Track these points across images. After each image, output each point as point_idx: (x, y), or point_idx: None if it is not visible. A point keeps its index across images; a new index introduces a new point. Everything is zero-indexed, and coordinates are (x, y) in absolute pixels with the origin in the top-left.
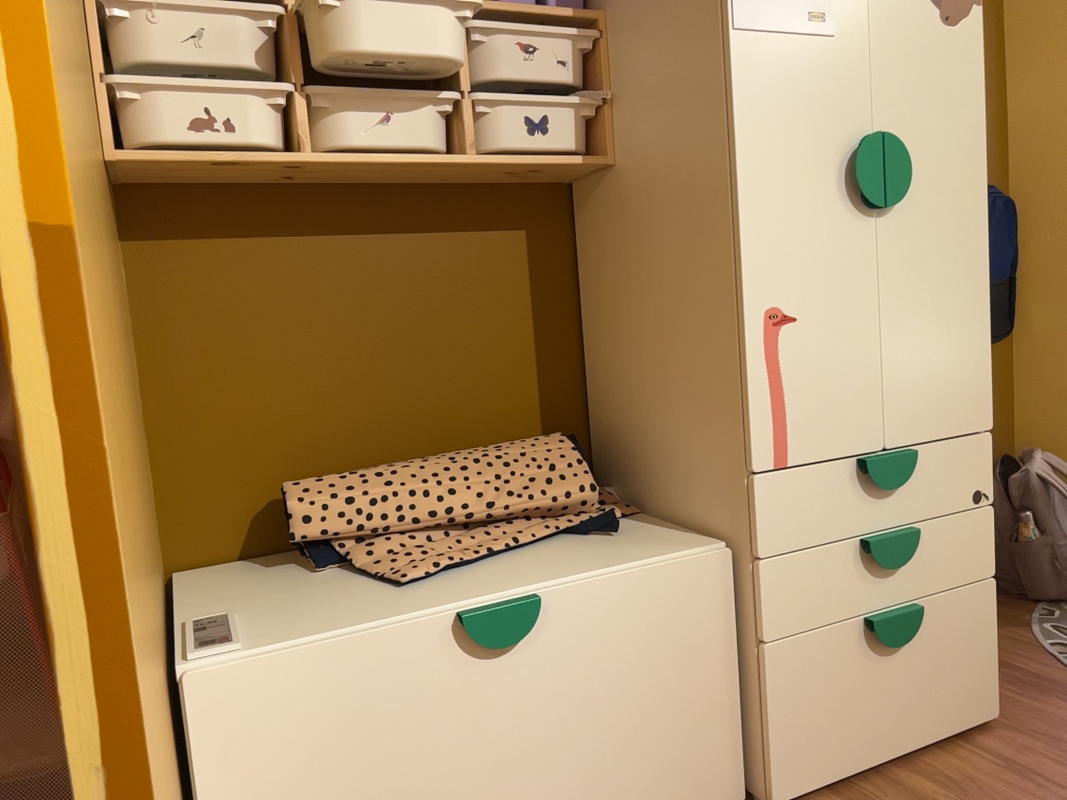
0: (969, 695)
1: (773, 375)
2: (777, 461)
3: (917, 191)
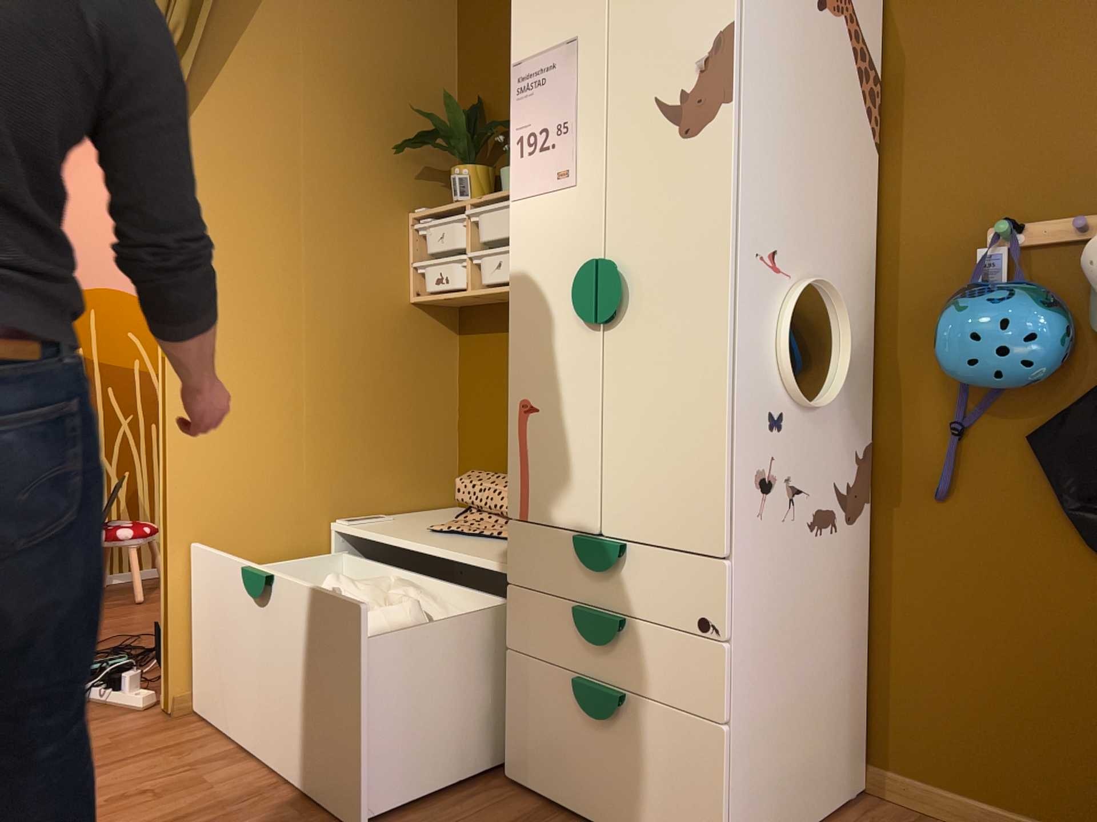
0: None
1: (520, 448)
2: (520, 514)
3: (643, 304)
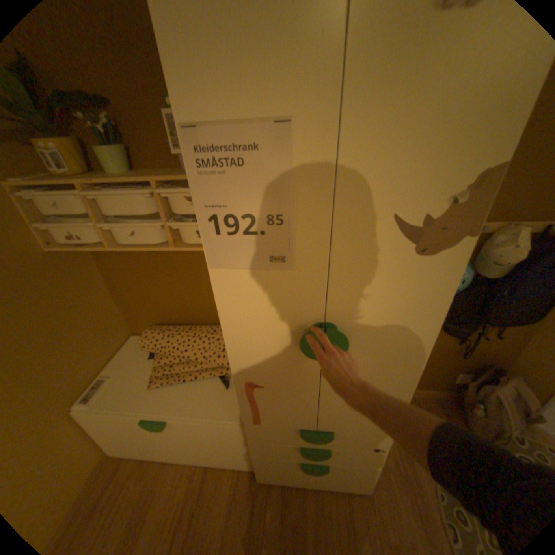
0: (354, 488)
1: (249, 400)
2: (253, 422)
3: (358, 348)
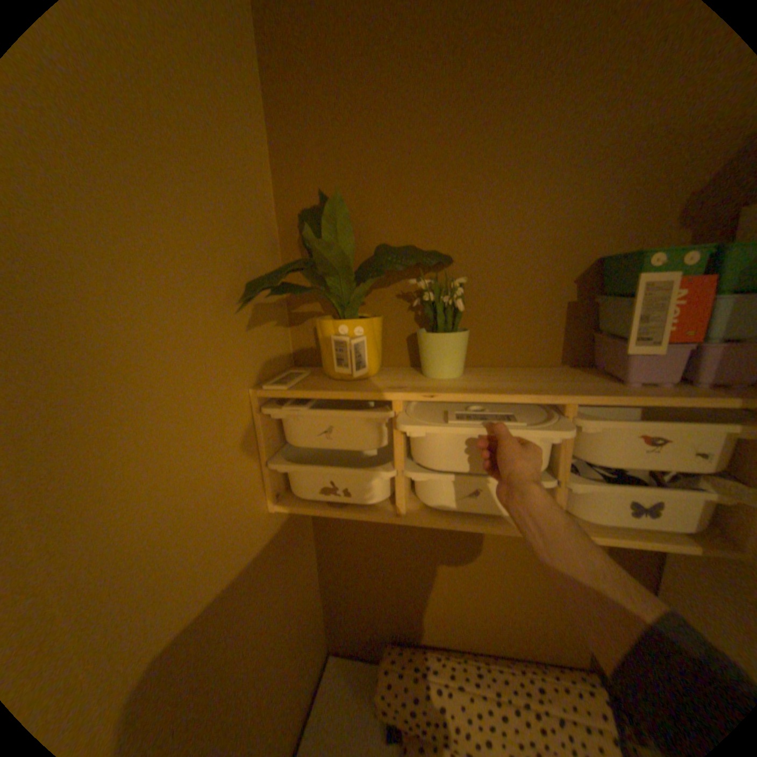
0: None
1: None
2: None
3: None
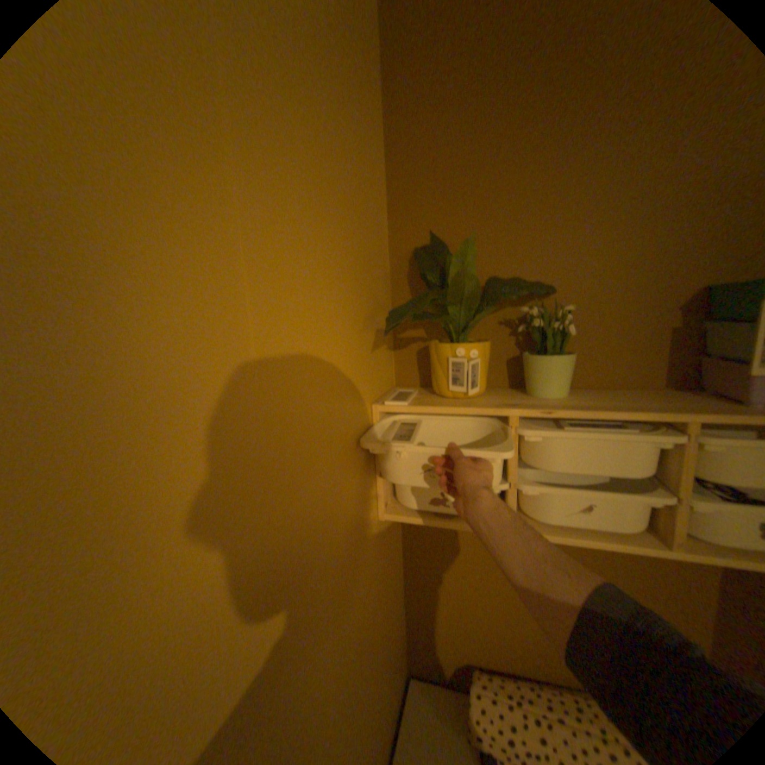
0: None
1: None
2: None
3: None
